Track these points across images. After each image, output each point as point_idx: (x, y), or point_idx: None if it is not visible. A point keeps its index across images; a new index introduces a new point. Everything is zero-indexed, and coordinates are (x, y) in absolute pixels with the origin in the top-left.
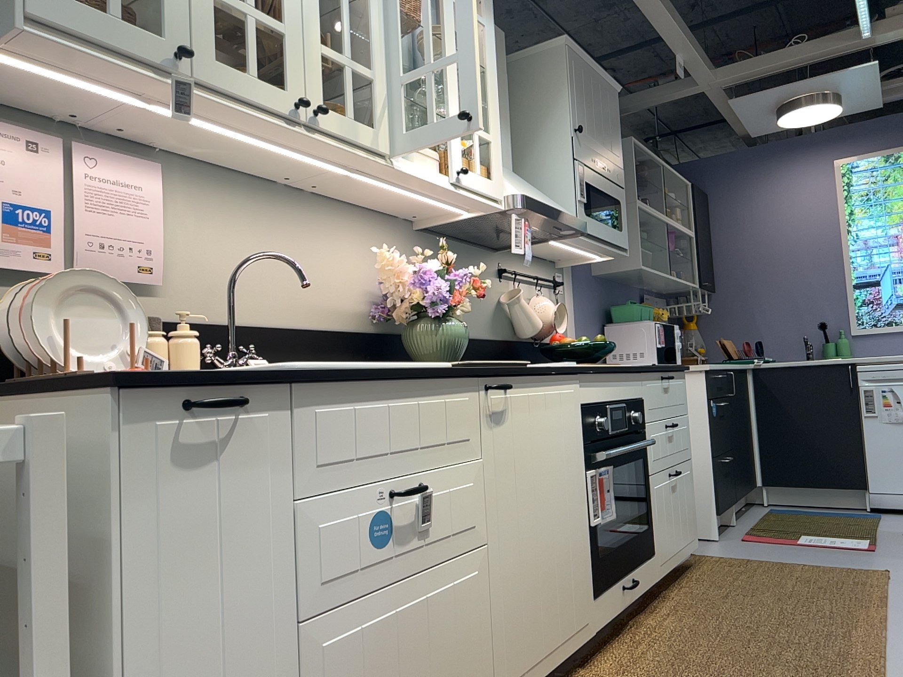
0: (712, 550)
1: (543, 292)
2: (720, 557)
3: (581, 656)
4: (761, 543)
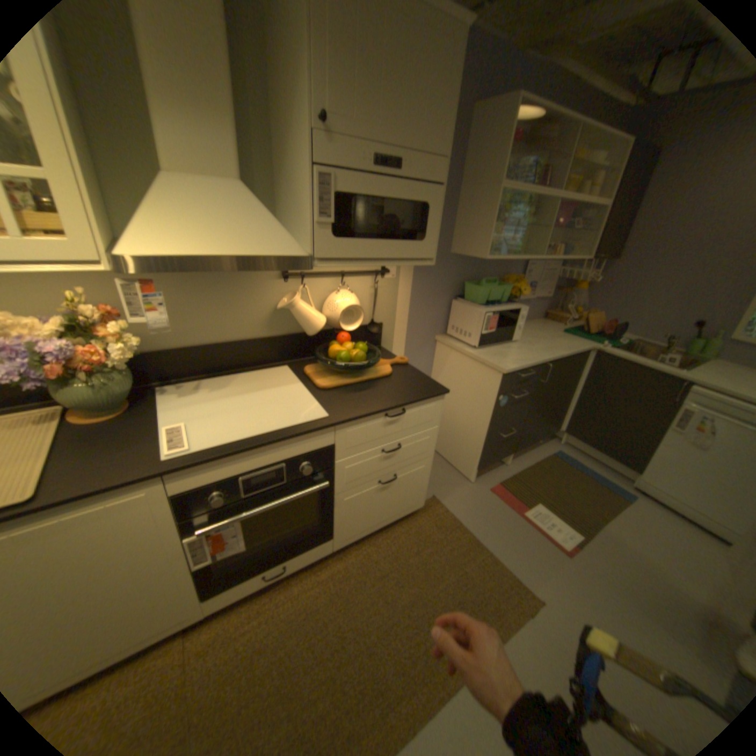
0: (452, 498)
1: (357, 282)
2: (444, 513)
3: (176, 634)
4: (497, 502)
